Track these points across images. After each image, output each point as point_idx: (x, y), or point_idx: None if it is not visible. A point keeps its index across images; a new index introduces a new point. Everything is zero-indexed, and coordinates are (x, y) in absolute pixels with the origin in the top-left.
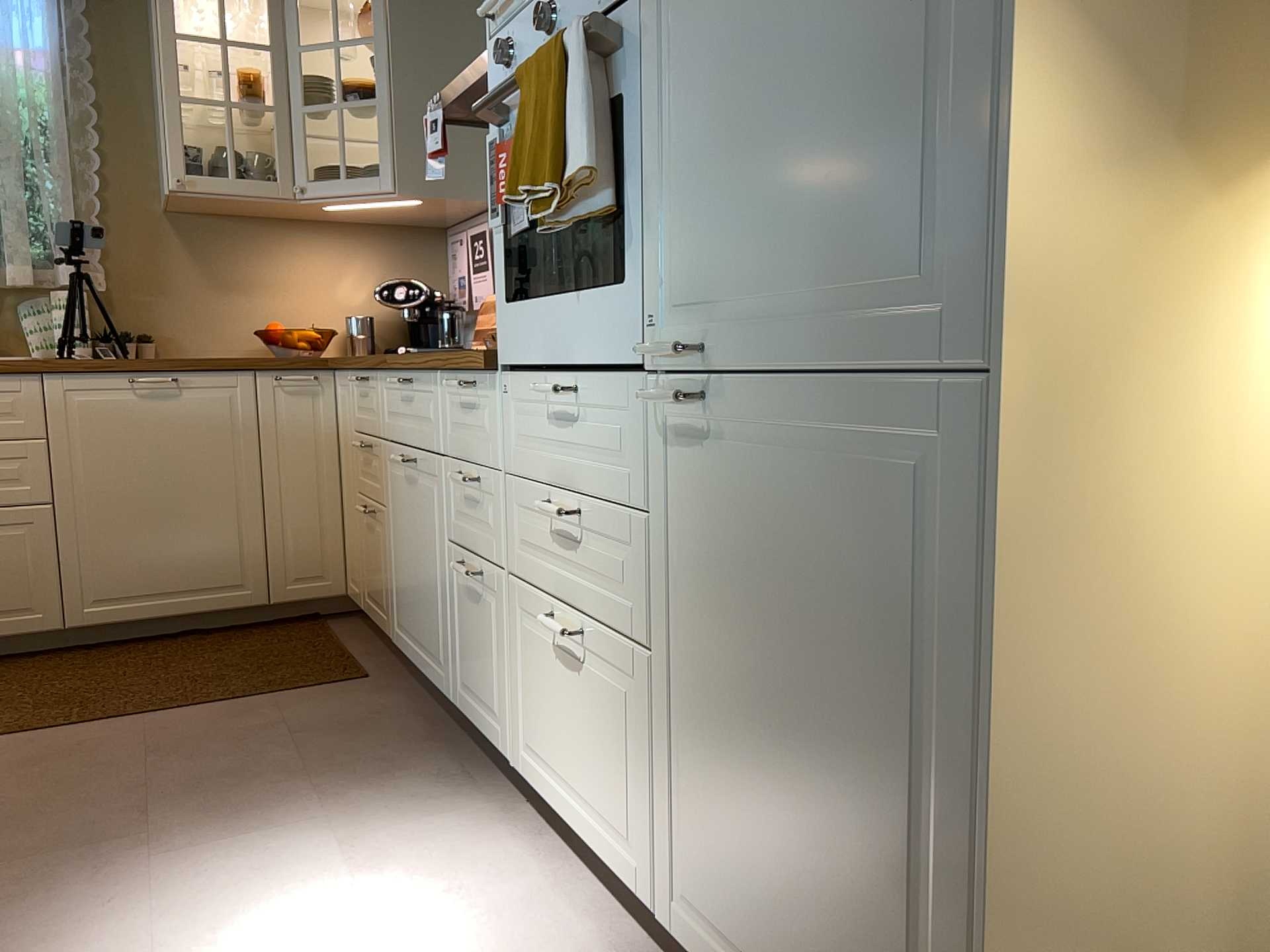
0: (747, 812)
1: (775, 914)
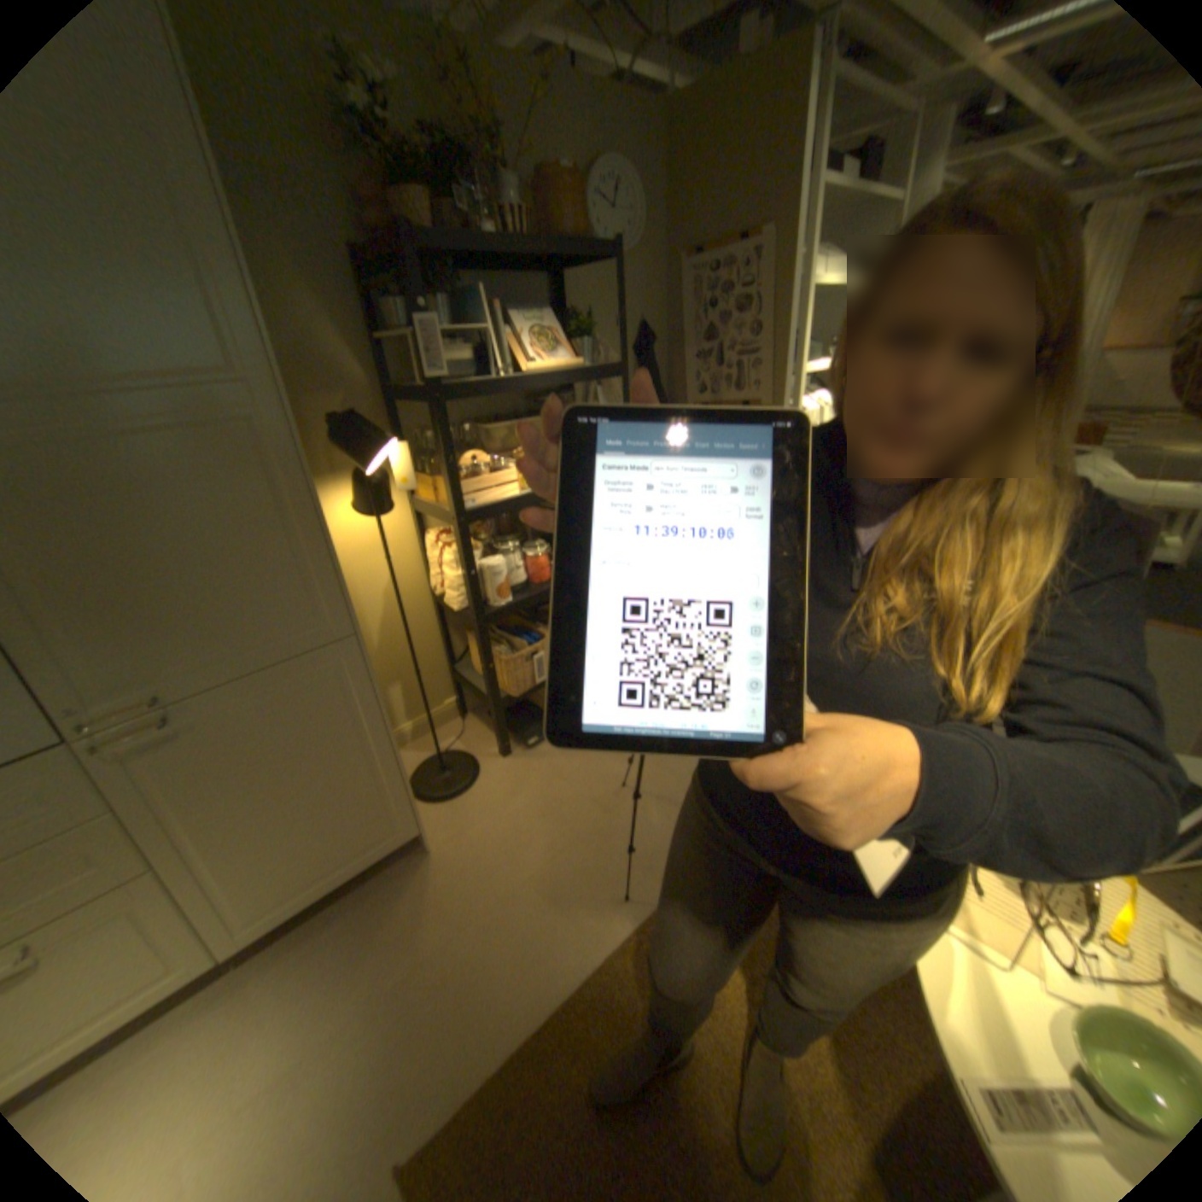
0: (266, 850)
1: (300, 861)
